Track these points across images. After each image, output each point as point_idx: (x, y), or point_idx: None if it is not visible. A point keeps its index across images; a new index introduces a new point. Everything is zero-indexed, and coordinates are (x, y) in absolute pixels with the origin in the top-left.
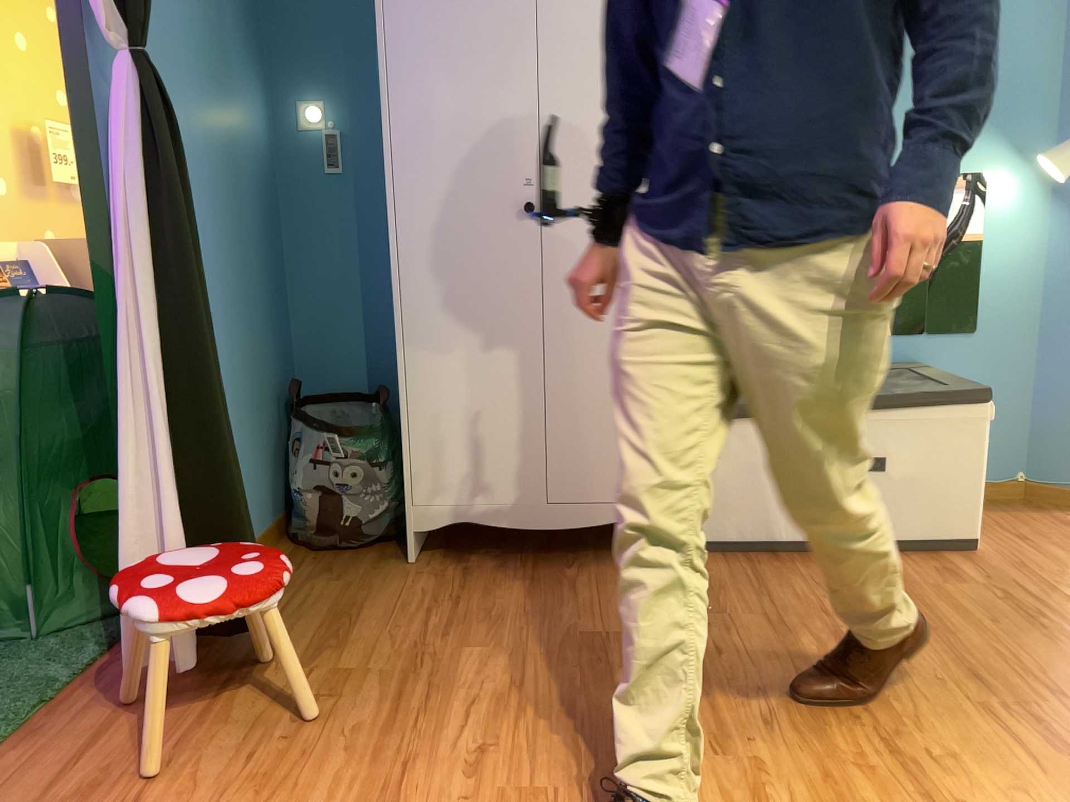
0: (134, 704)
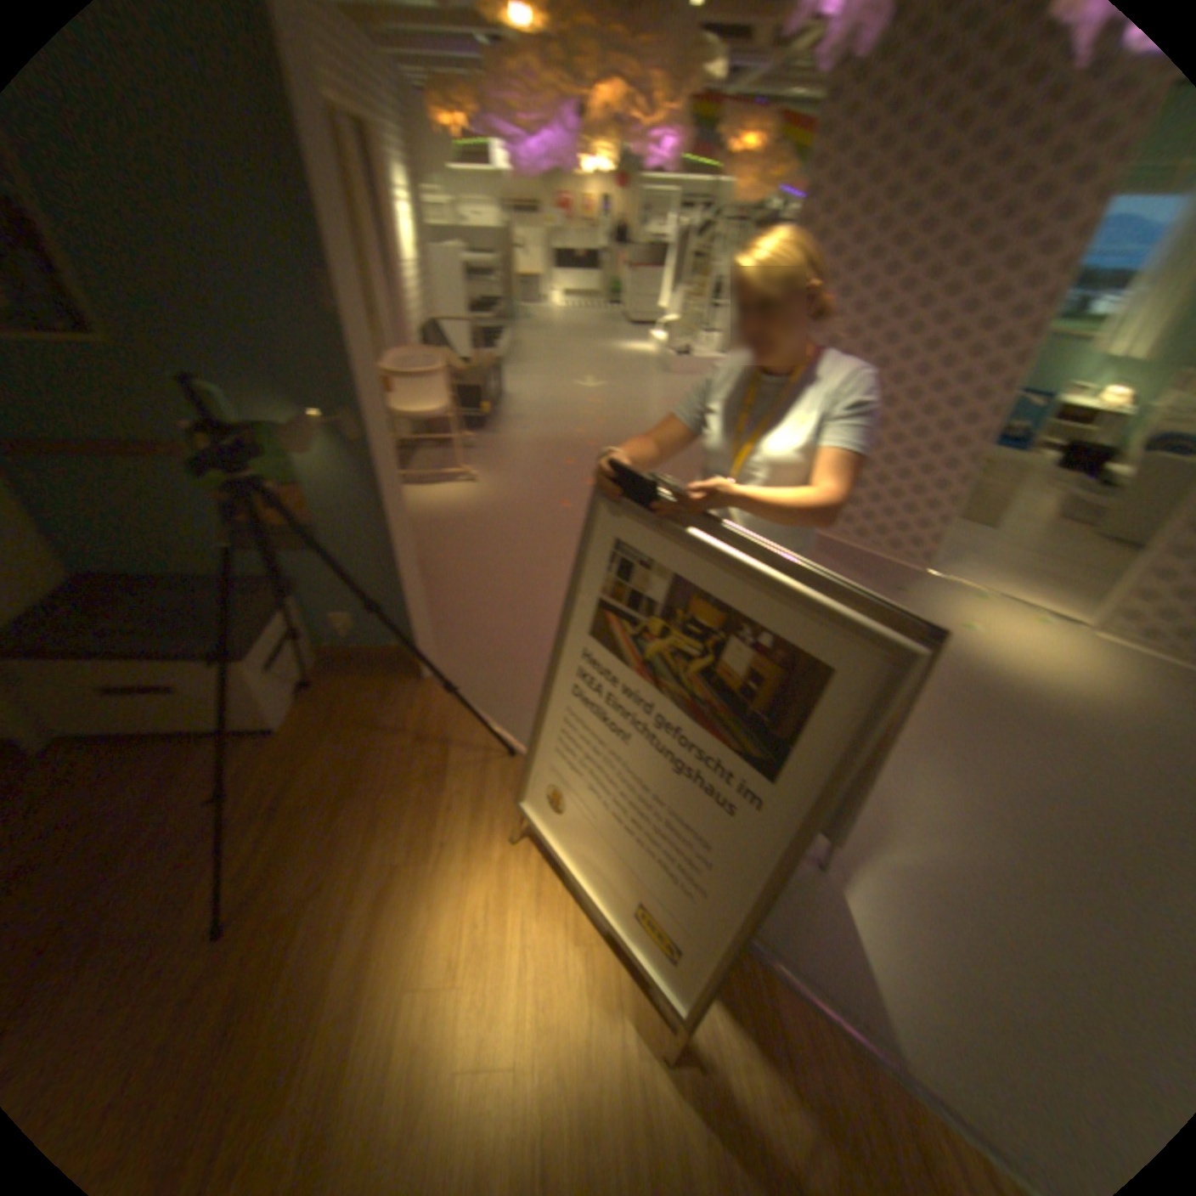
0: None
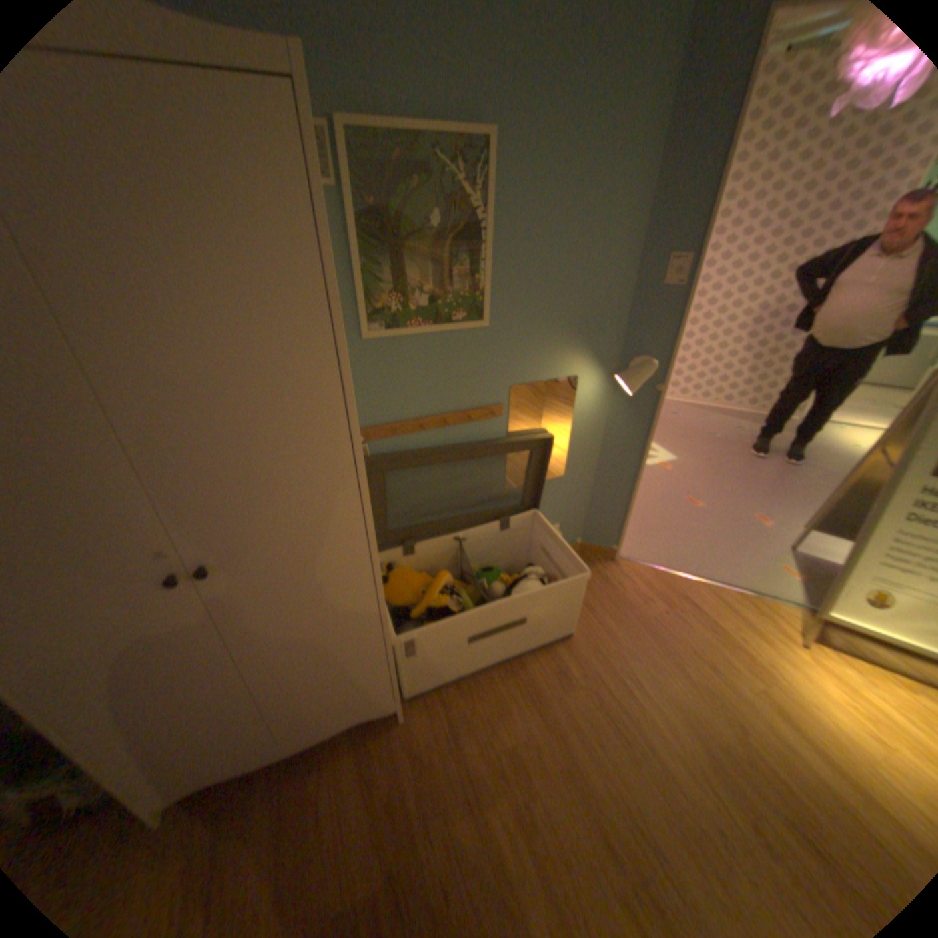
0: None
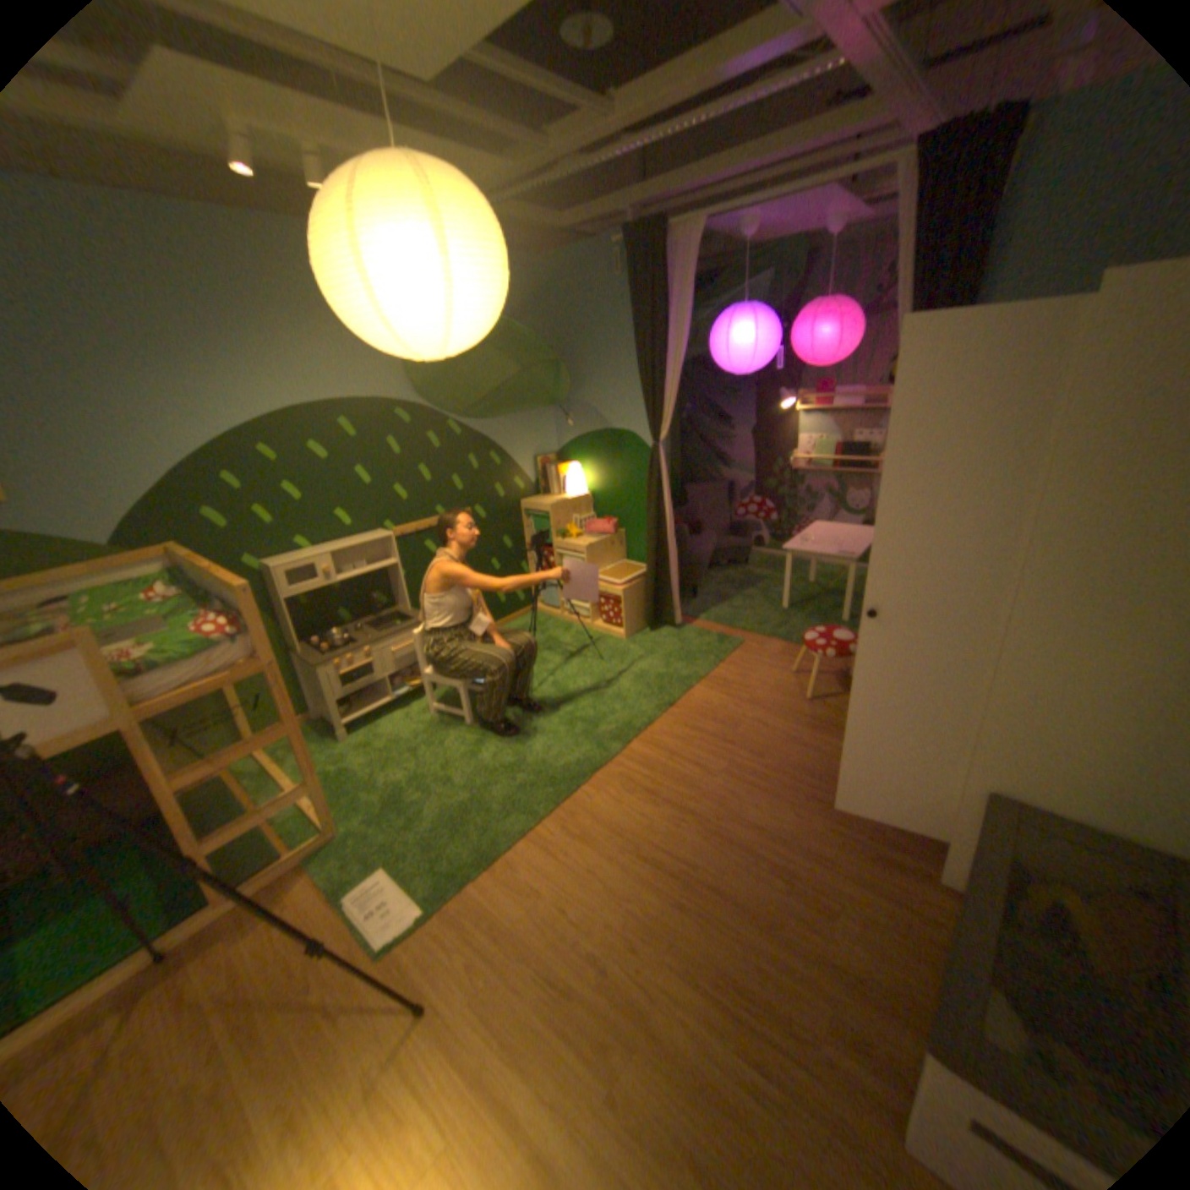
0: (838, 675)
